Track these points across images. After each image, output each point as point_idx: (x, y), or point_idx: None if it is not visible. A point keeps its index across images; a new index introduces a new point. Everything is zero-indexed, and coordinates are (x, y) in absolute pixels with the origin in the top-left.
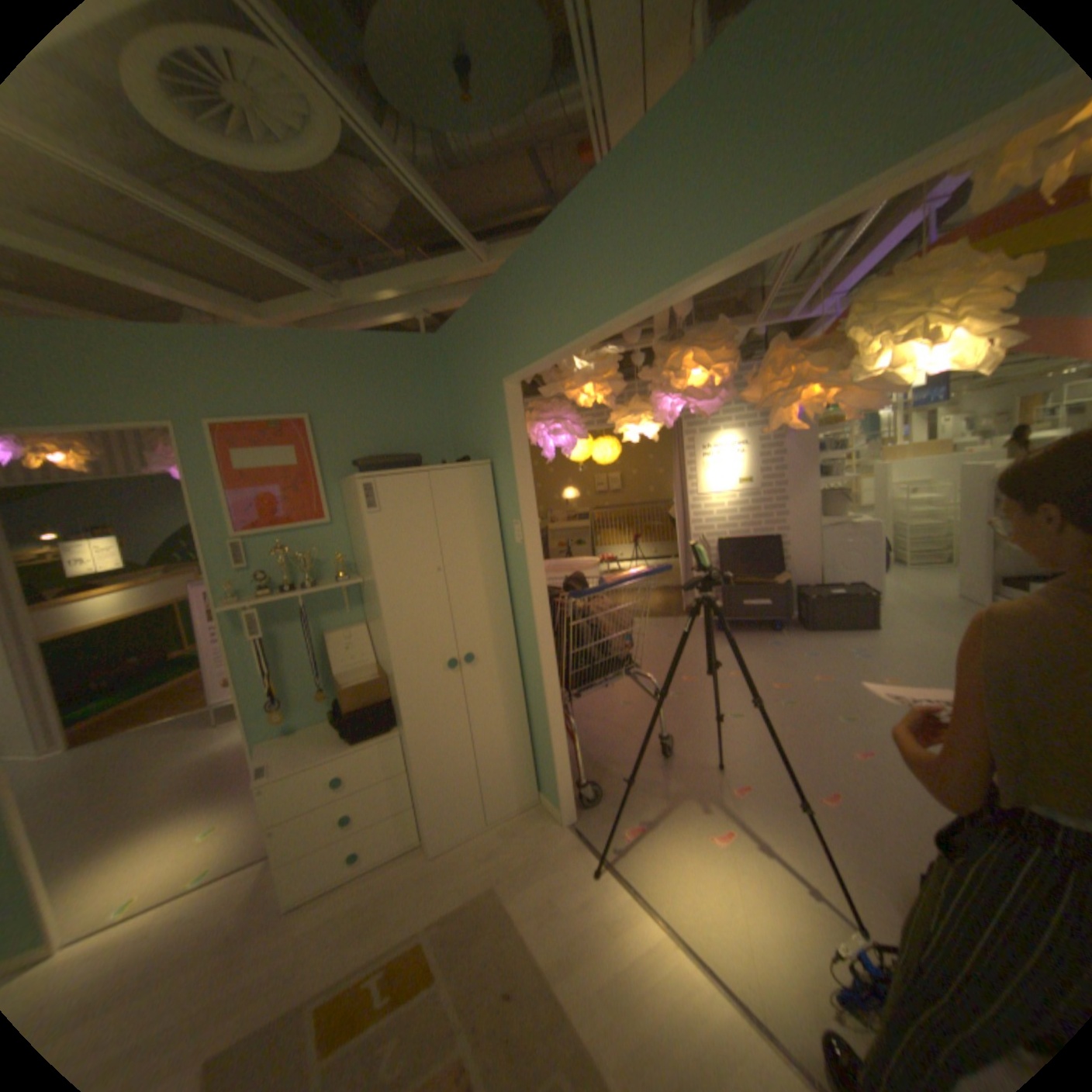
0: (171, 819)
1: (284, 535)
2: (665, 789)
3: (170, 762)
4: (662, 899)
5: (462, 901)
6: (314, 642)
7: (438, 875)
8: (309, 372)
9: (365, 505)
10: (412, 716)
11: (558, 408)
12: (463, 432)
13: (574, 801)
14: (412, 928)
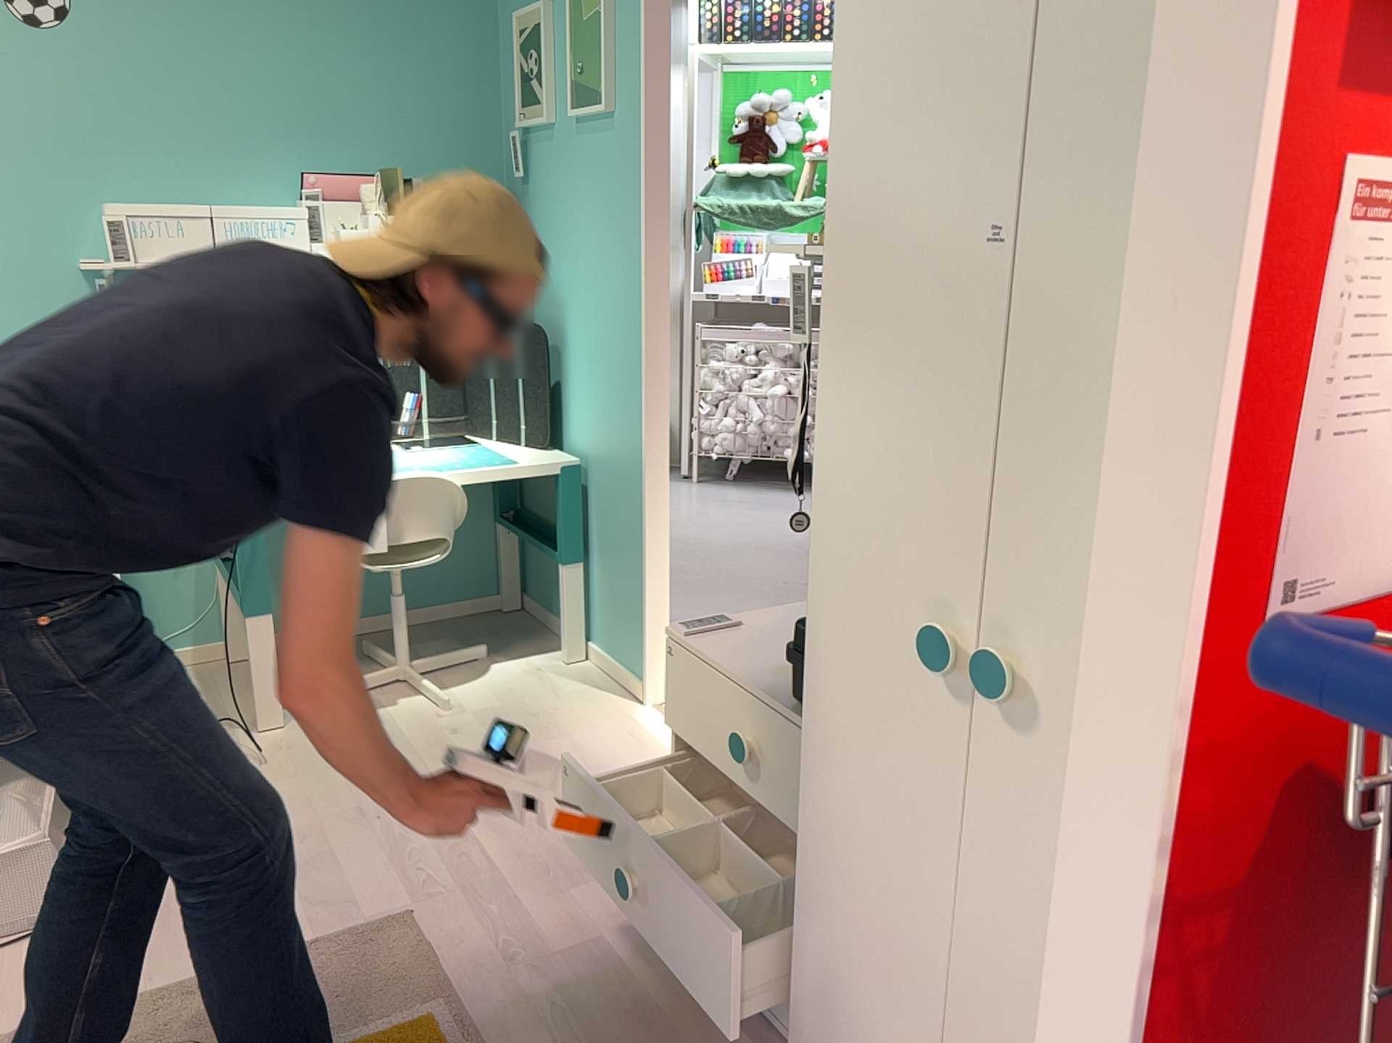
0: None
1: None
2: None
3: None
4: None
5: None
6: None
7: None
8: None
9: None
10: (826, 720)
11: None
12: None
13: None
14: None
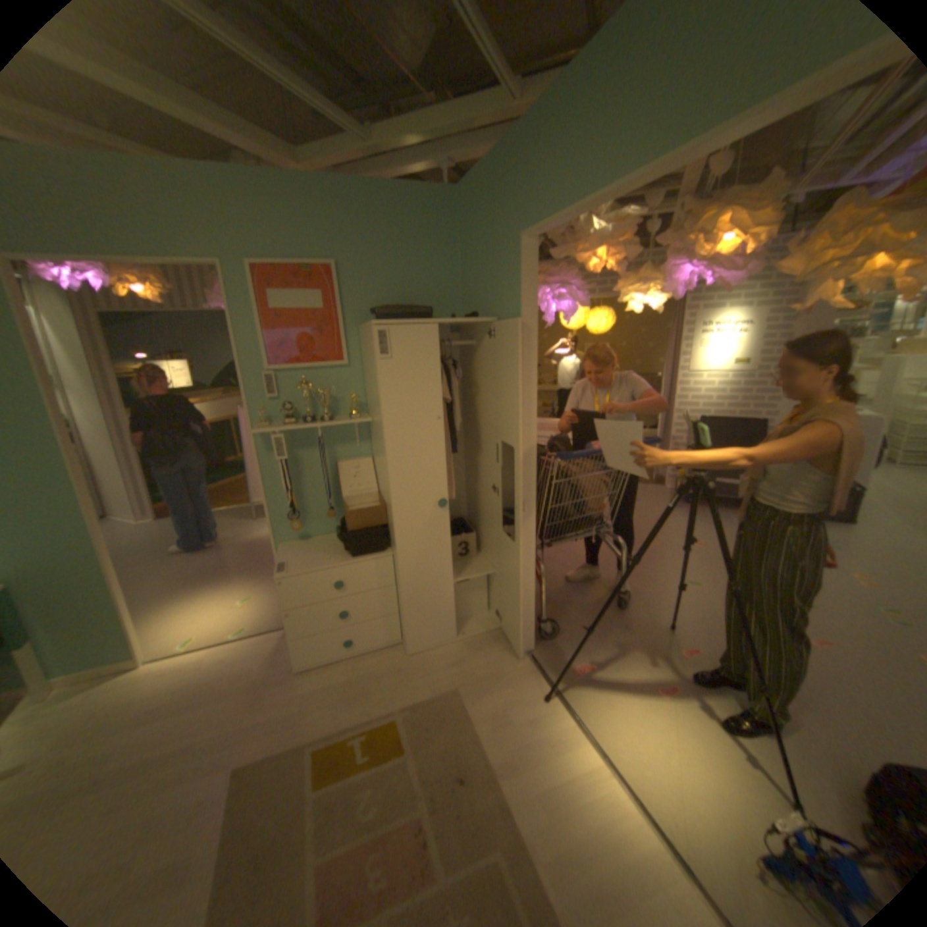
0: (221, 585)
1: (309, 371)
2: (617, 636)
3: (223, 540)
4: (604, 731)
5: (432, 694)
6: (329, 467)
7: (414, 669)
8: (337, 217)
9: (378, 350)
10: (404, 541)
11: (565, 272)
12: (474, 287)
13: (534, 632)
14: (390, 707)
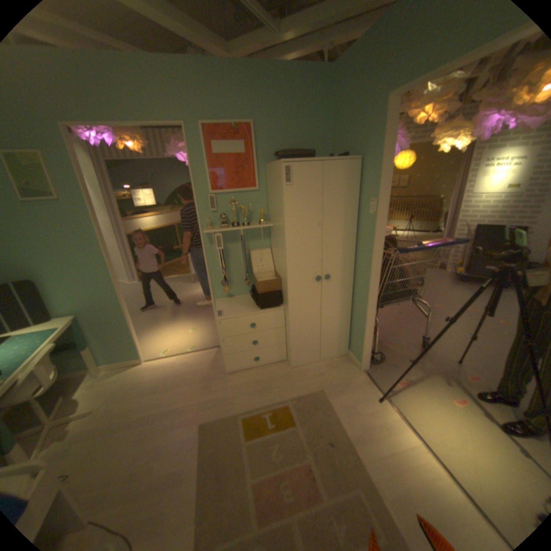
0: (179, 320)
1: (234, 194)
2: (422, 365)
3: (177, 295)
4: (419, 424)
5: (308, 392)
6: (245, 254)
7: (295, 376)
8: (255, 89)
9: (284, 179)
10: (293, 301)
11: None
12: (342, 135)
13: (370, 360)
14: (284, 398)
